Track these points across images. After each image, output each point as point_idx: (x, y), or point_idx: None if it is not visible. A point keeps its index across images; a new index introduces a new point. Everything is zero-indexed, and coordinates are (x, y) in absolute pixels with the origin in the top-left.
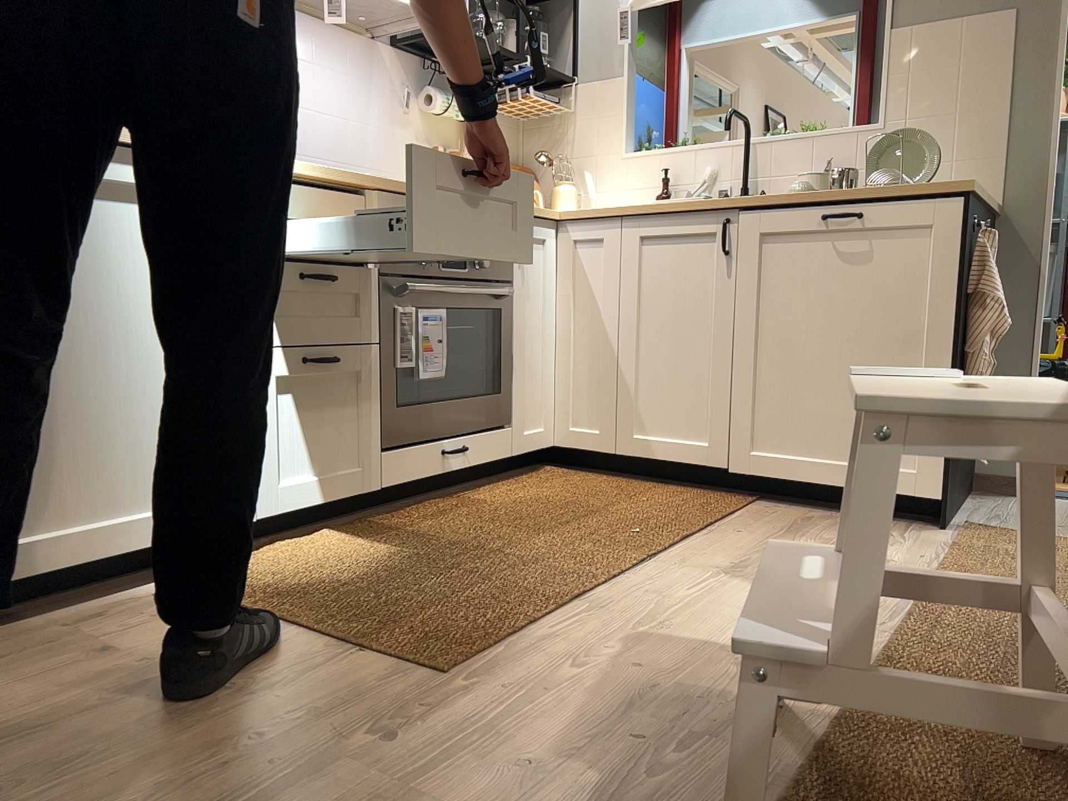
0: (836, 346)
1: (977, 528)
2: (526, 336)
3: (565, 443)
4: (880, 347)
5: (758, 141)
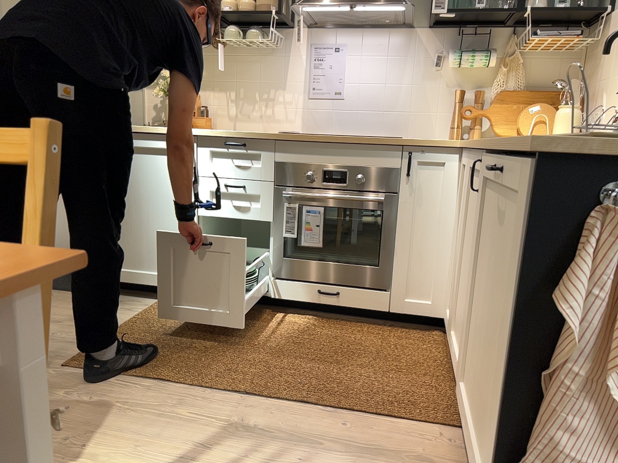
0: (488, 312)
1: None
2: (414, 234)
3: (444, 319)
4: (496, 330)
5: None
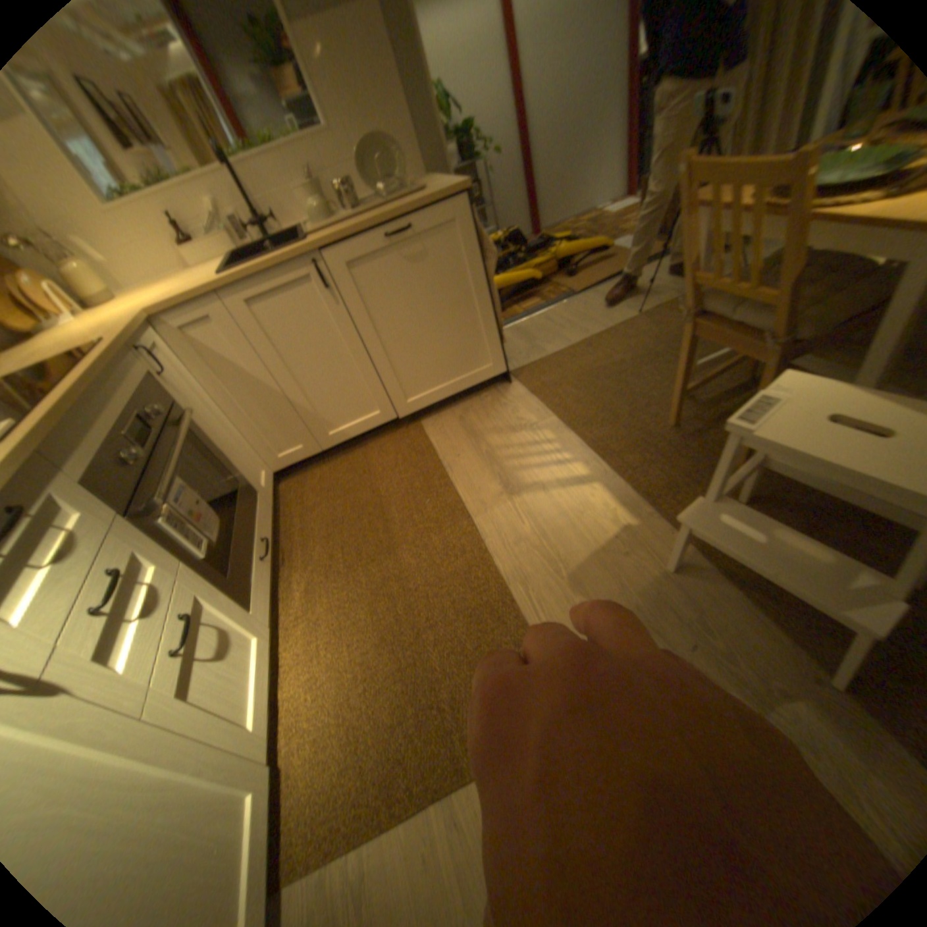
0: (429, 319)
1: (523, 374)
2: (214, 429)
3: (282, 467)
4: (453, 309)
5: (235, 161)
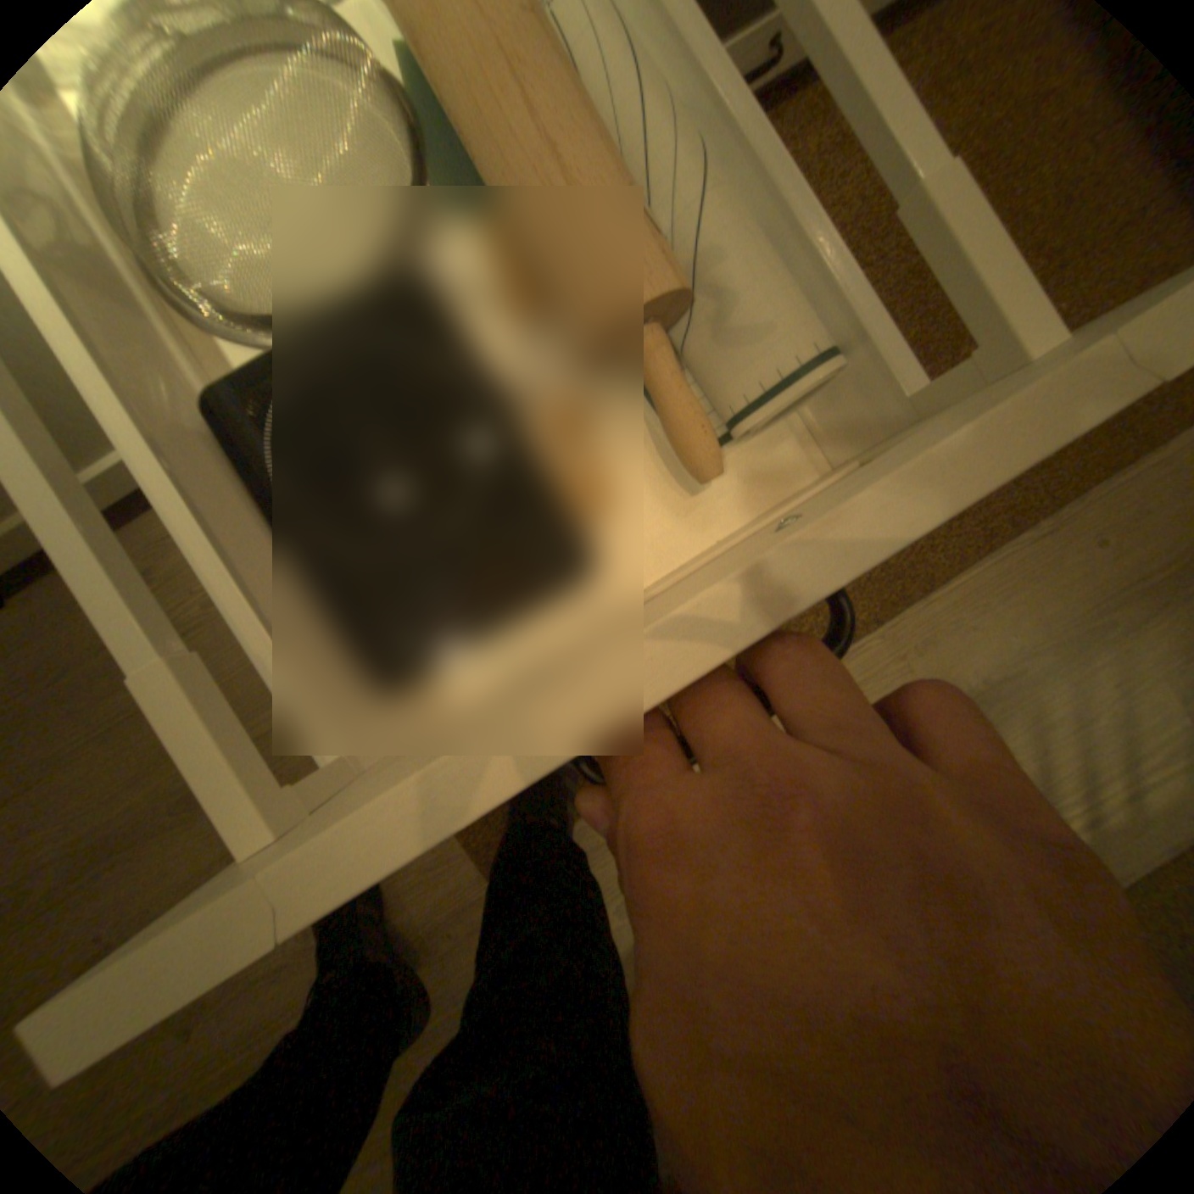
0: None
1: None
2: None
3: None
4: None
5: None
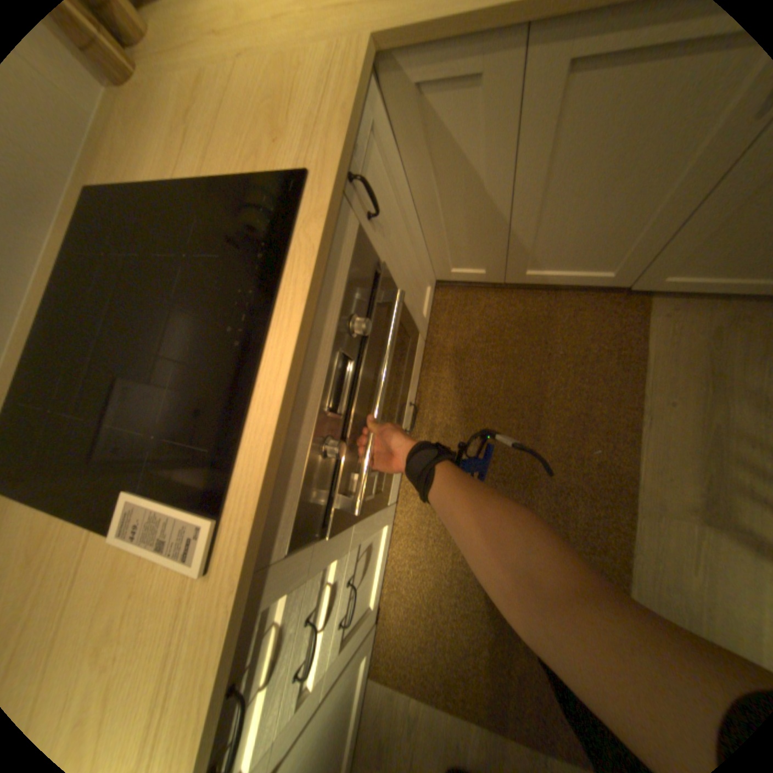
0: None
1: None
2: (400, 265)
3: (446, 278)
4: None
5: None
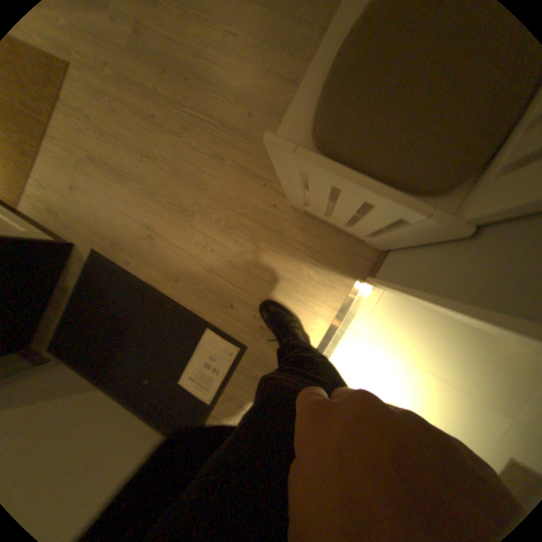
0: None
1: None
2: None
3: None
4: None
5: None
